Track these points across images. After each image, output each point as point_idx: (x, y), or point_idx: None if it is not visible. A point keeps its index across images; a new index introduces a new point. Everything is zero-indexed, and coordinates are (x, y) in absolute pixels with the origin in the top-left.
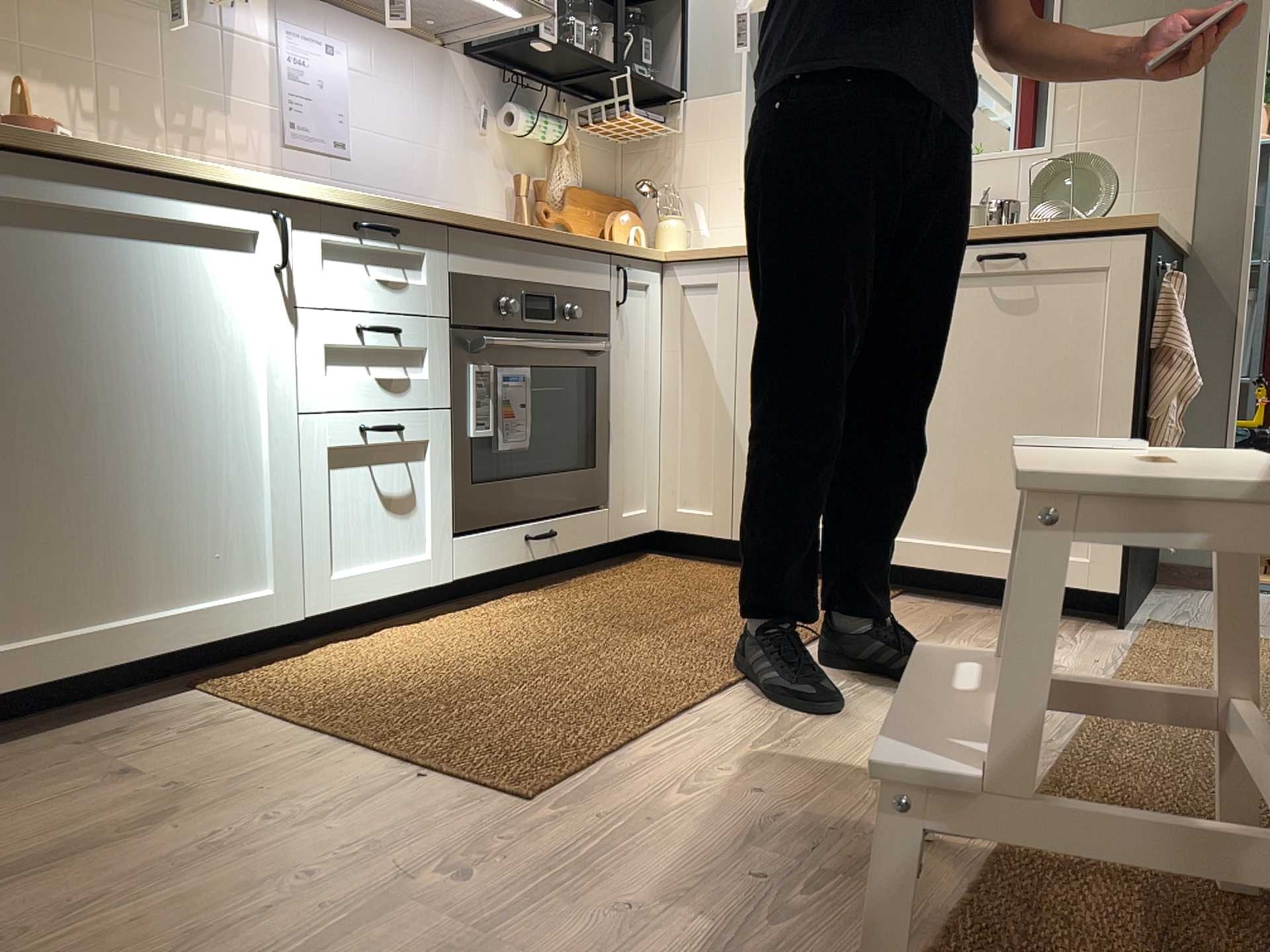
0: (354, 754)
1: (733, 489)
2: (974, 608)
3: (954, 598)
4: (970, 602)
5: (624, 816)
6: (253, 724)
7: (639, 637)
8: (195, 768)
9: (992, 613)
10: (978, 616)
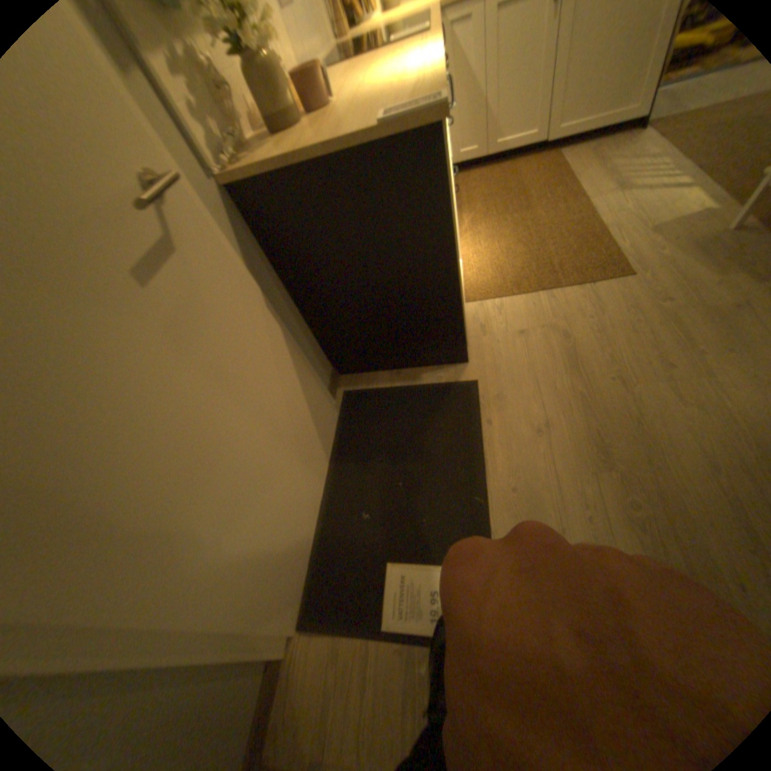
0: (566, 289)
1: (486, 131)
2: (593, 143)
3: (577, 142)
4: (585, 141)
5: (663, 261)
6: (516, 299)
7: (533, 209)
8: (533, 318)
9: (601, 142)
10: (600, 146)
